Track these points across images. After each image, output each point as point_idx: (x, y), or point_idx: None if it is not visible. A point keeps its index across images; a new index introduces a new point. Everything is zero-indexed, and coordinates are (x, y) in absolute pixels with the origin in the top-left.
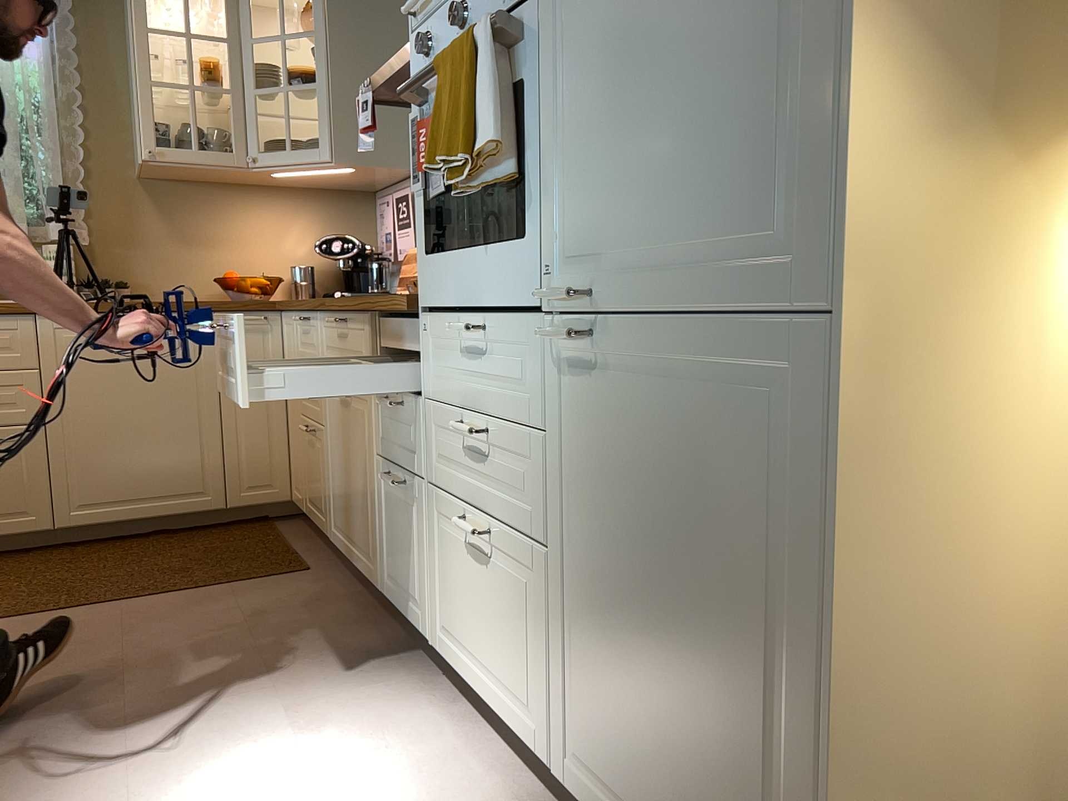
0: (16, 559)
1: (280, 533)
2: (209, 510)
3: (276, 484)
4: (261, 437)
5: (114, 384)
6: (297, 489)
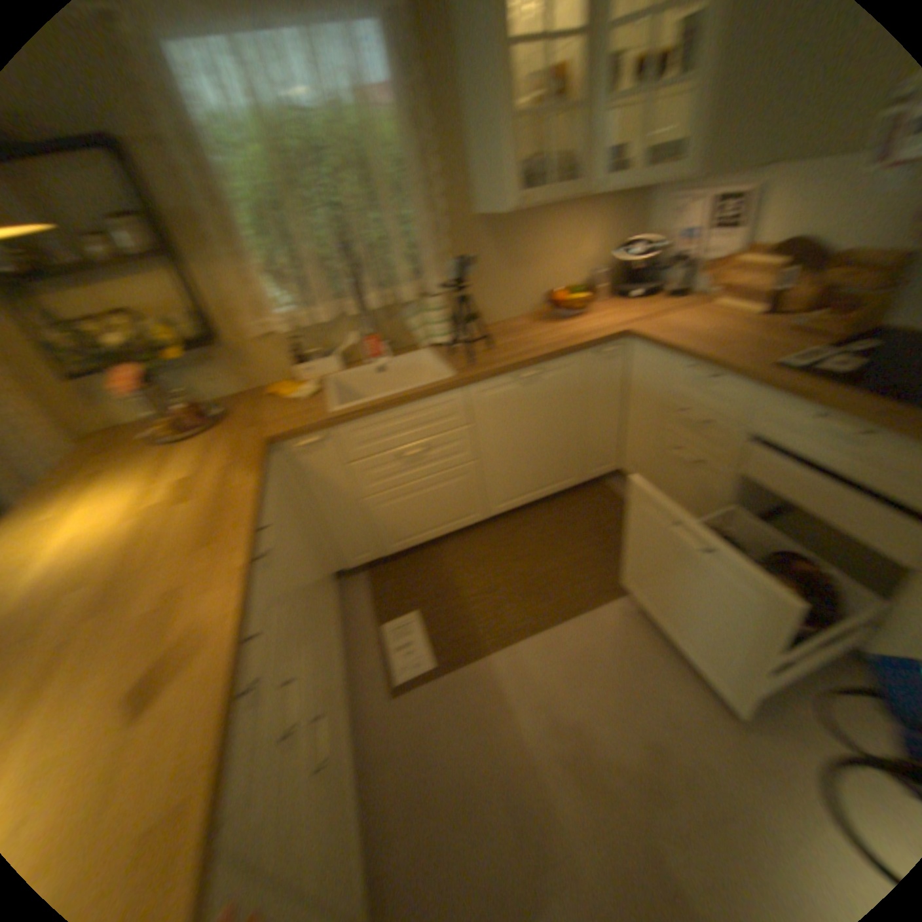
0: (466, 539)
1: (621, 499)
2: (569, 486)
3: (608, 461)
4: (602, 435)
5: (514, 424)
6: (632, 469)
